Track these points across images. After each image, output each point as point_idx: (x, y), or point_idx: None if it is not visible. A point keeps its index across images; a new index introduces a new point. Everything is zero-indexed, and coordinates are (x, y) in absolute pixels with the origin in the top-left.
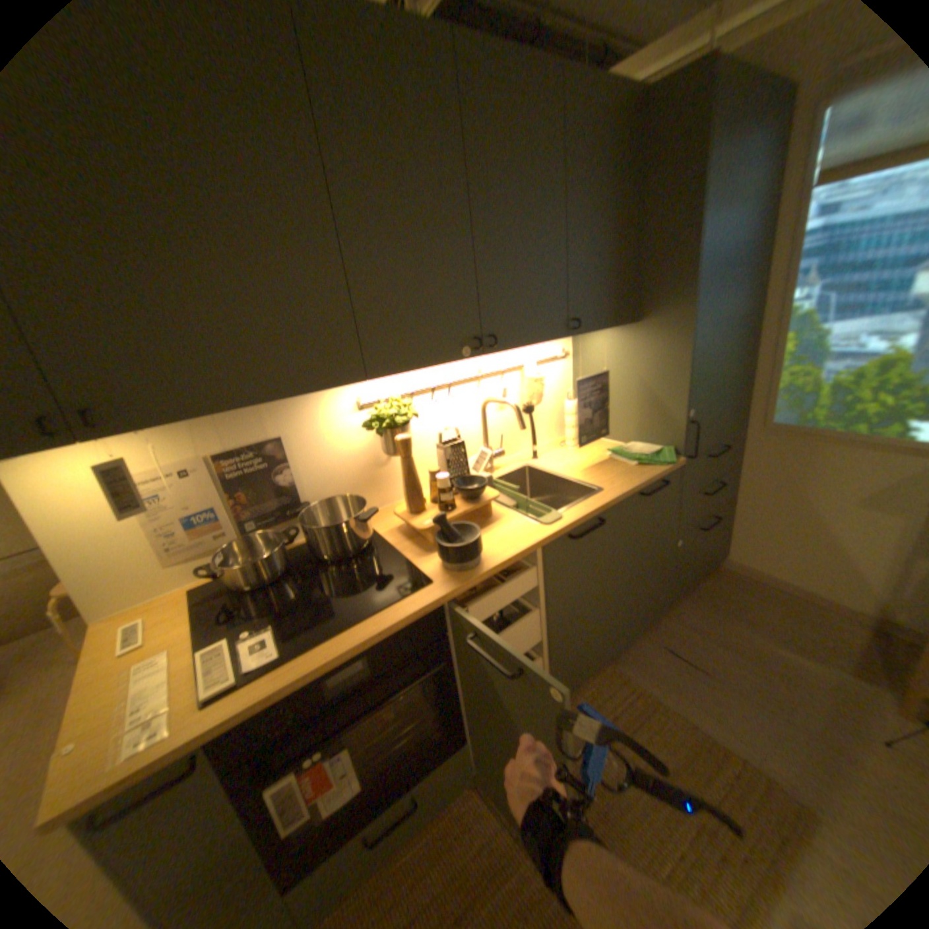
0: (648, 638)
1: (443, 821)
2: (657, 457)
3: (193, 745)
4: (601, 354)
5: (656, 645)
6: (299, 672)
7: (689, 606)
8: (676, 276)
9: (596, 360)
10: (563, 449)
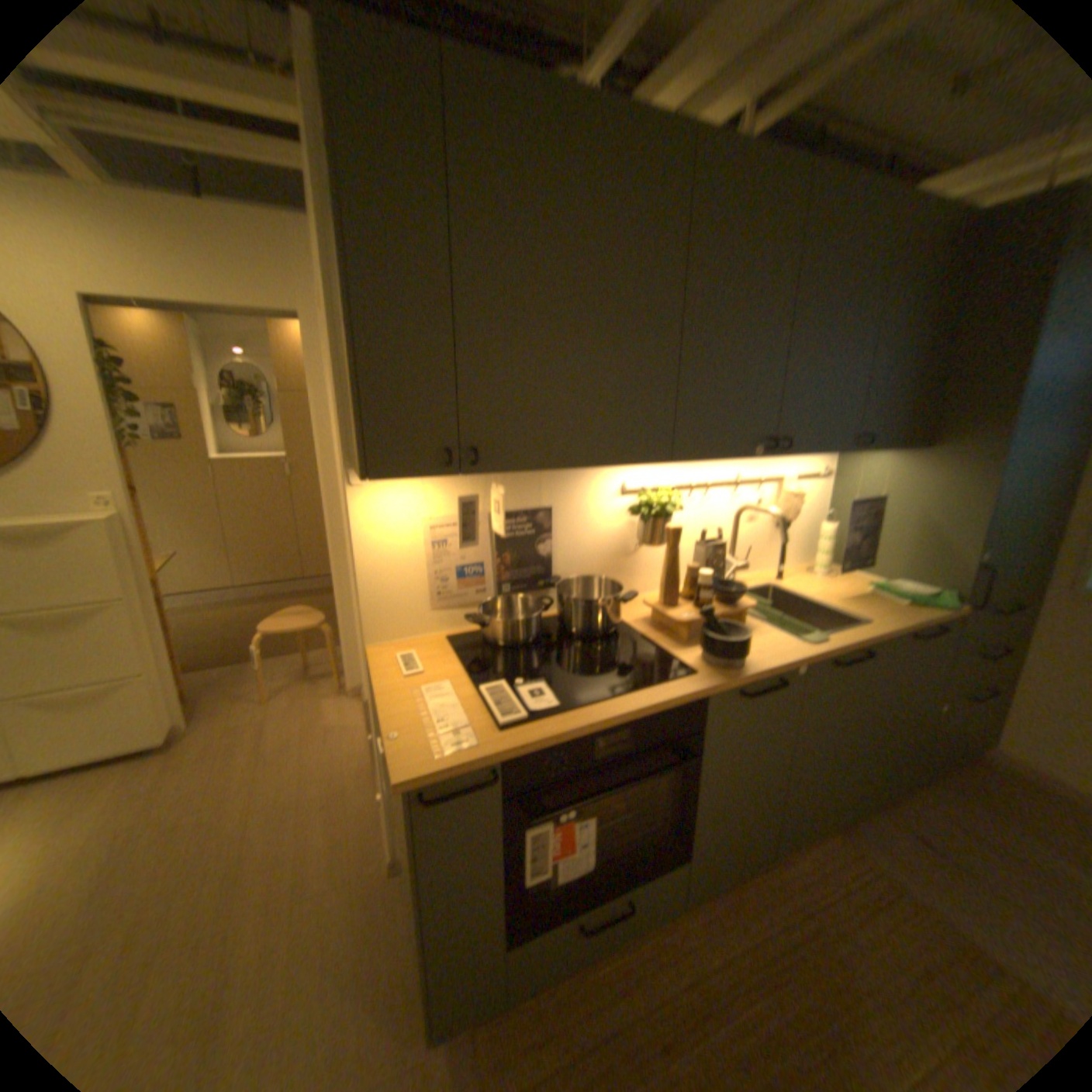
0: (888, 815)
1: (646, 946)
2: (936, 600)
3: (501, 757)
4: (875, 477)
5: (899, 825)
6: (581, 722)
7: (943, 792)
8: (991, 403)
9: (866, 482)
10: (811, 575)
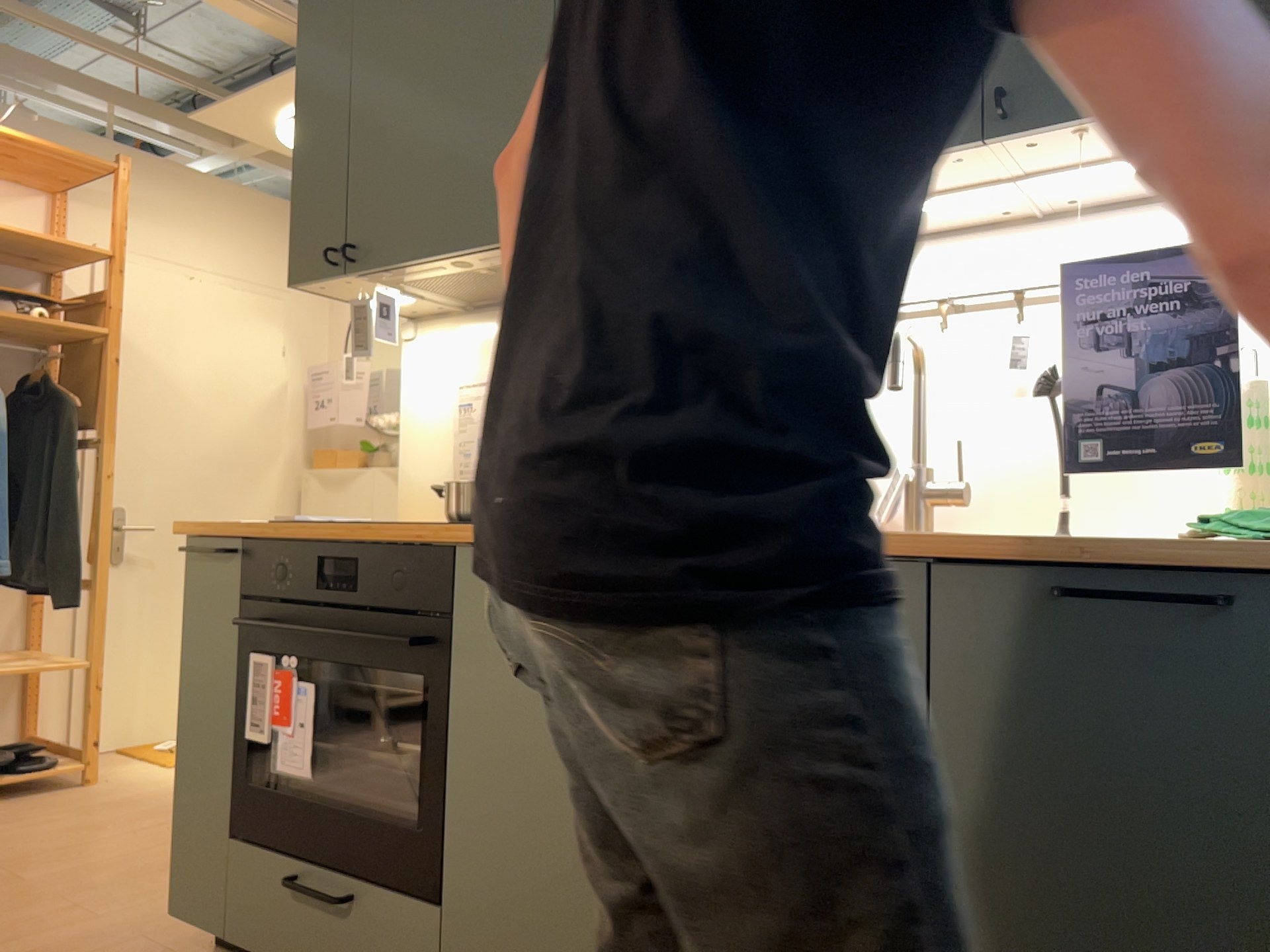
0: None
1: None
2: None
3: (234, 528)
4: None
5: None
6: (315, 530)
7: None
8: None
9: None
10: None
